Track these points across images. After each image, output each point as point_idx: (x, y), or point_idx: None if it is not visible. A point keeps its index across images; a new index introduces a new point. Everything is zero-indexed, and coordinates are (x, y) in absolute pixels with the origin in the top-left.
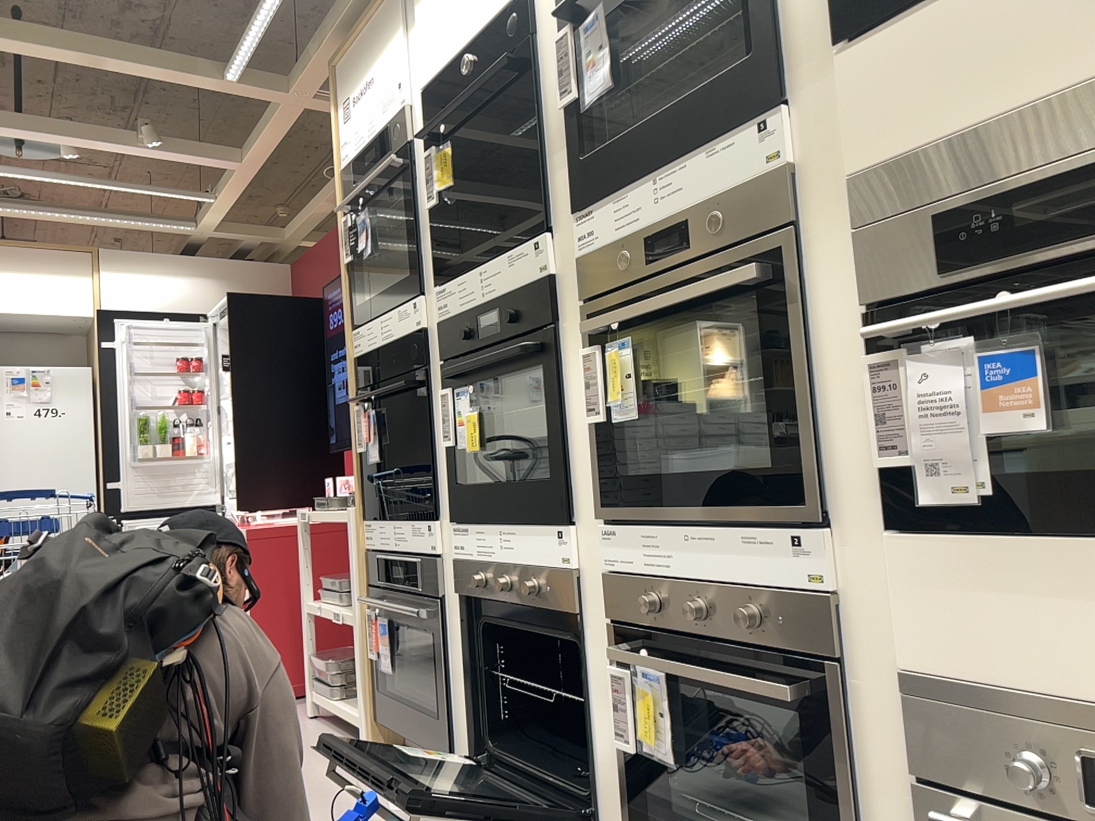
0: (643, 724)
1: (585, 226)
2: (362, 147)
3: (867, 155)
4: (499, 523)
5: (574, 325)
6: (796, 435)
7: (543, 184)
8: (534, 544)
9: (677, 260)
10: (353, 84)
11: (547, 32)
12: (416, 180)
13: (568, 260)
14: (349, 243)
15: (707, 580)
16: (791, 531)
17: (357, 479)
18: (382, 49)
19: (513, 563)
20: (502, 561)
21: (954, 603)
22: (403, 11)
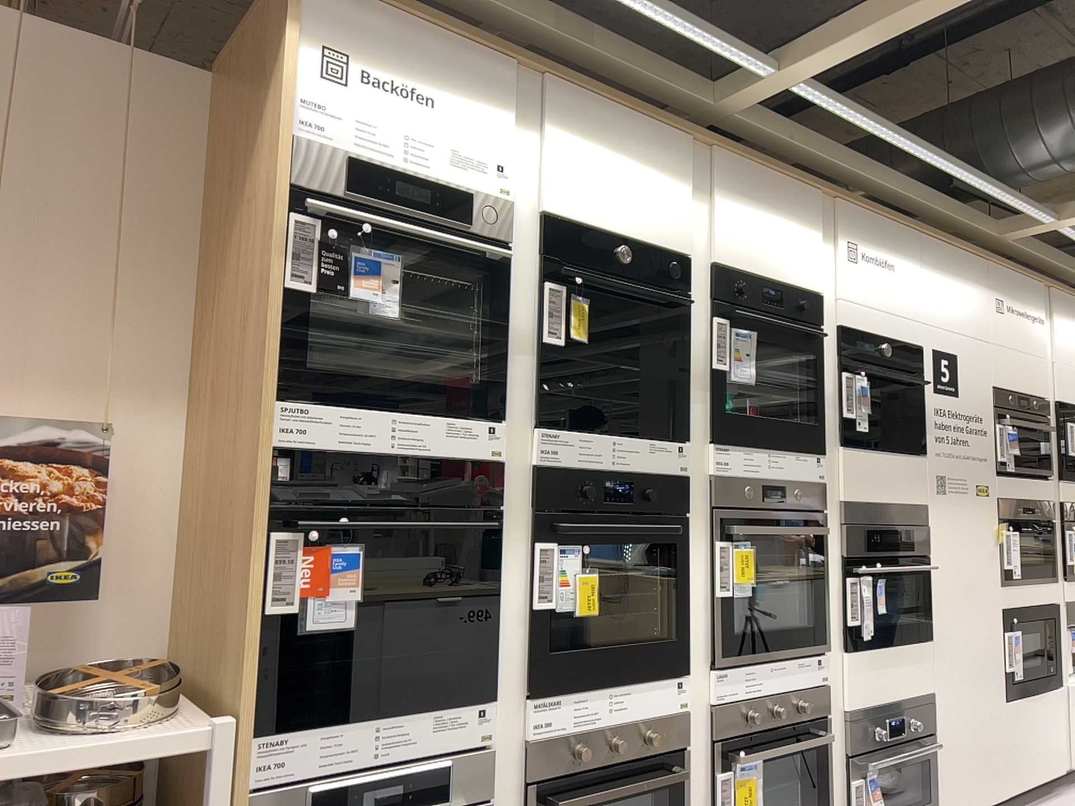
0: (739, 801)
1: (724, 457)
2: (387, 159)
3: (849, 495)
4: (611, 684)
5: (699, 520)
6: (821, 609)
7: (685, 405)
8: (652, 696)
9: (776, 505)
10: (375, 57)
11: (699, 301)
12: (510, 290)
13: (699, 472)
14: (320, 267)
15: (778, 691)
16: (816, 656)
17: (253, 662)
18: (468, 92)
19: (626, 719)
20: (610, 722)
21: (861, 676)
22: (517, 95)
